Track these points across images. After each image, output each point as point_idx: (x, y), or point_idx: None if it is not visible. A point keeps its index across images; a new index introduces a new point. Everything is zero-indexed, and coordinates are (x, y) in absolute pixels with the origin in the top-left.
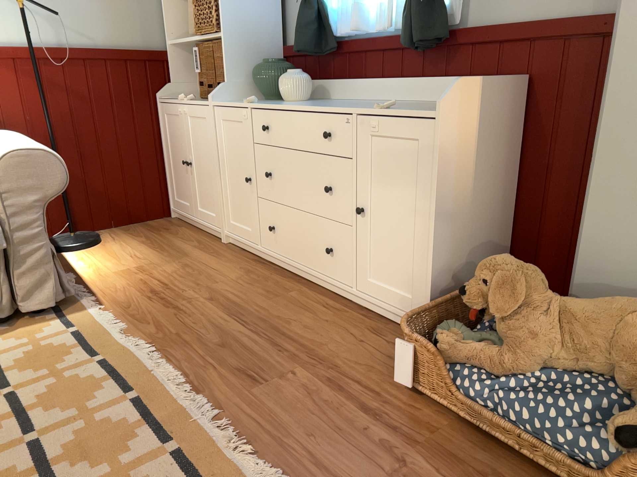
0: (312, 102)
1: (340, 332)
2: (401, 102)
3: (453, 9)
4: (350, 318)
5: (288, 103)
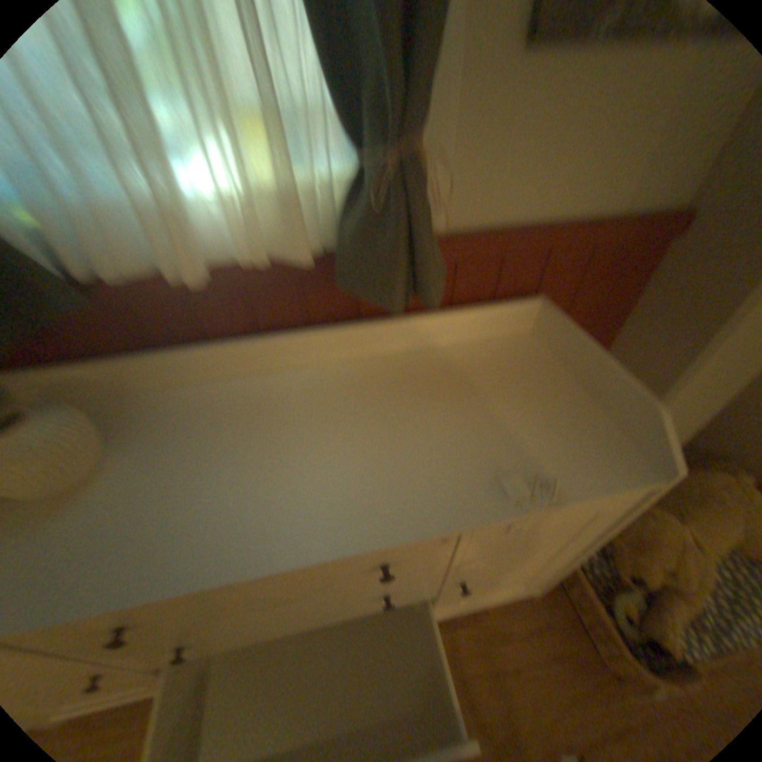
0: (135, 448)
1: (487, 684)
2: (336, 360)
3: (429, 193)
4: (456, 646)
5: (84, 506)
